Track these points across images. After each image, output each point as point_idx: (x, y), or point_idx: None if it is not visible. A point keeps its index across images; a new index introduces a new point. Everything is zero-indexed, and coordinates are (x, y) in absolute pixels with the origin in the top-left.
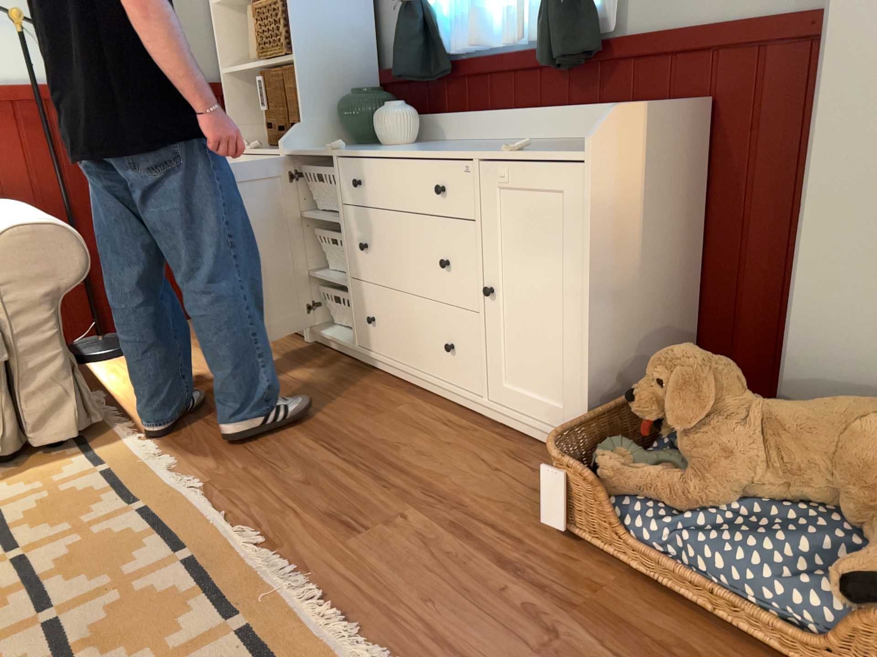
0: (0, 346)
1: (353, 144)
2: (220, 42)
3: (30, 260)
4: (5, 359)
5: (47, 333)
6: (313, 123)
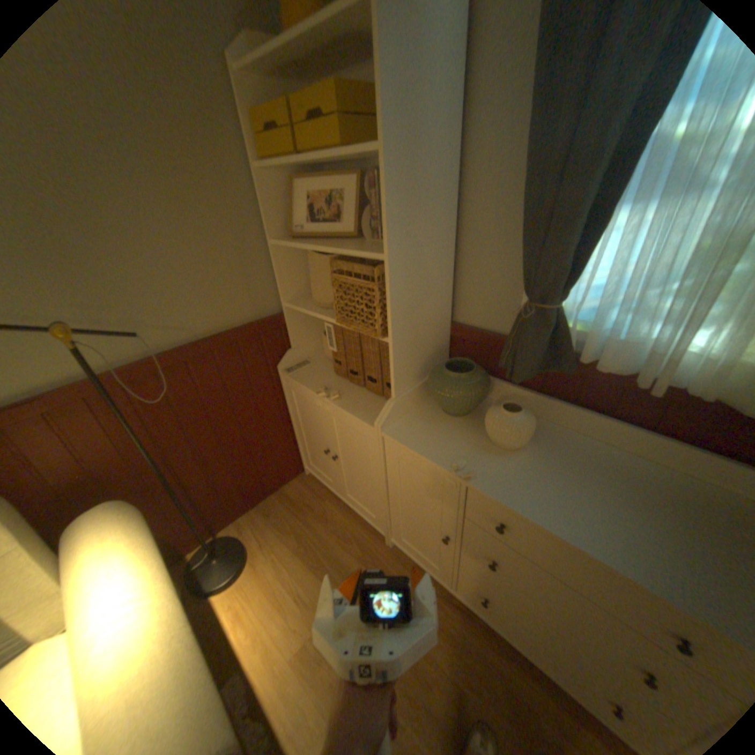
0: None
1: (432, 395)
2: (281, 275)
3: None
4: None
5: None
6: (405, 393)
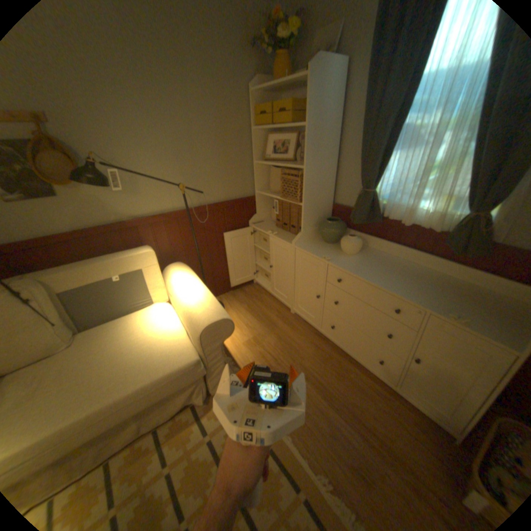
0: (203, 370)
1: (320, 236)
2: (256, 177)
3: (214, 334)
4: (204, 373)
5: (218, 357)
6: (307, 231)
